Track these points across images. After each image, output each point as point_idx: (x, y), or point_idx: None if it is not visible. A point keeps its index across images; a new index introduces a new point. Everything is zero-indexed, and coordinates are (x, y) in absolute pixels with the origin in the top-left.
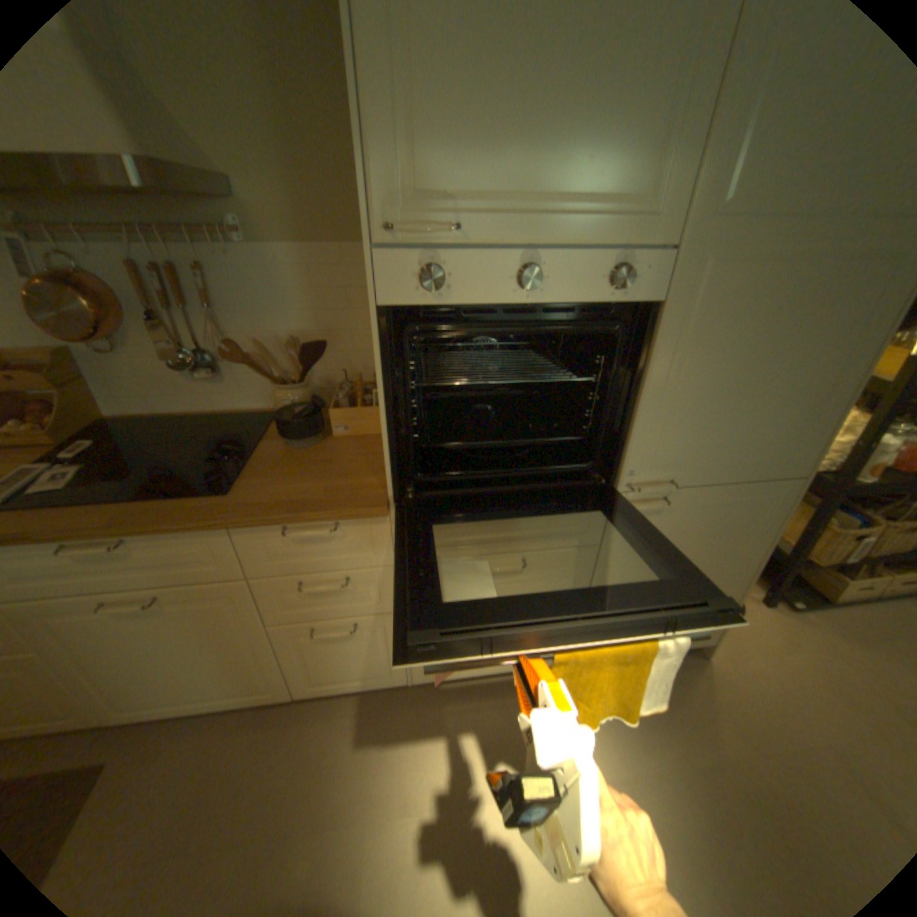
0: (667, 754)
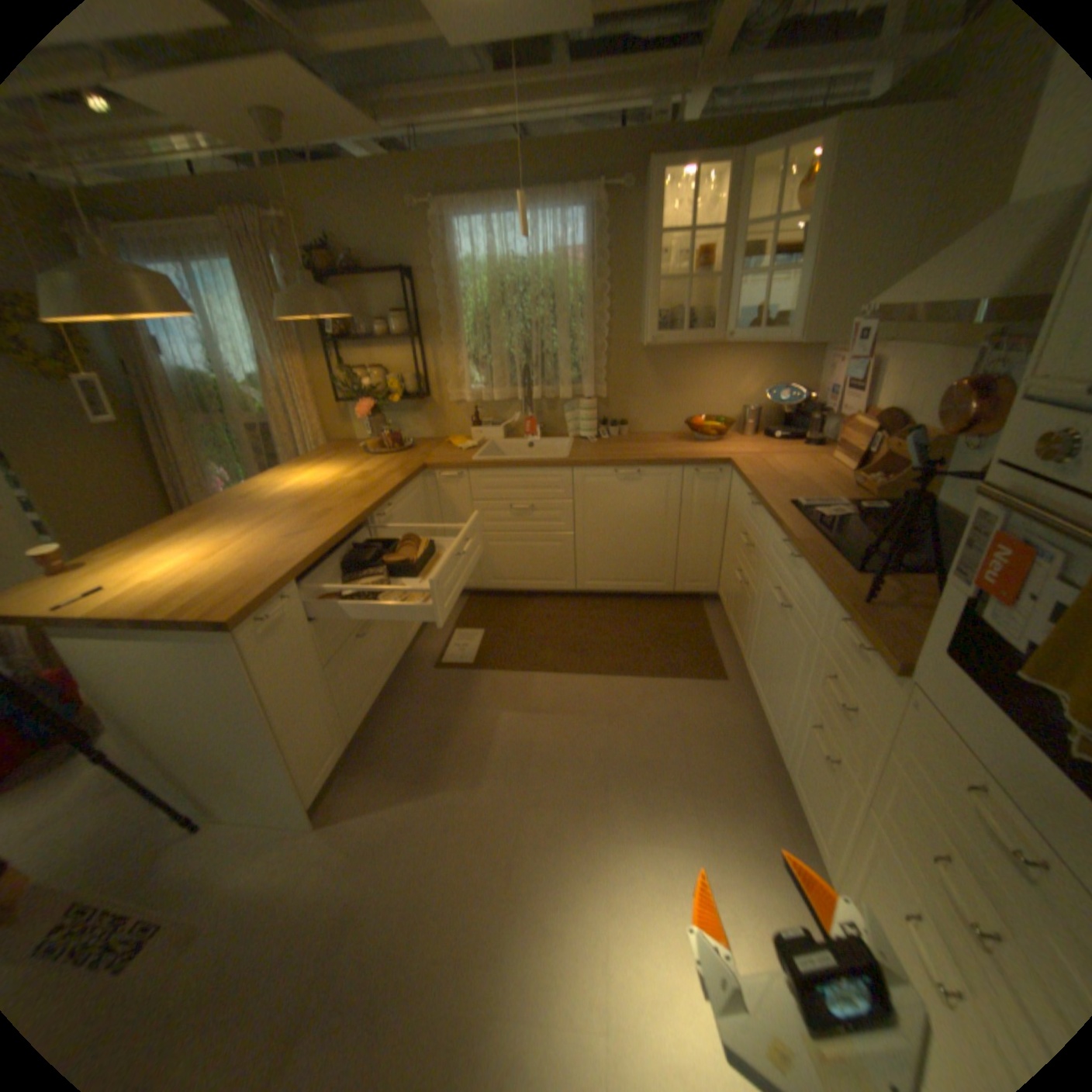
0: None
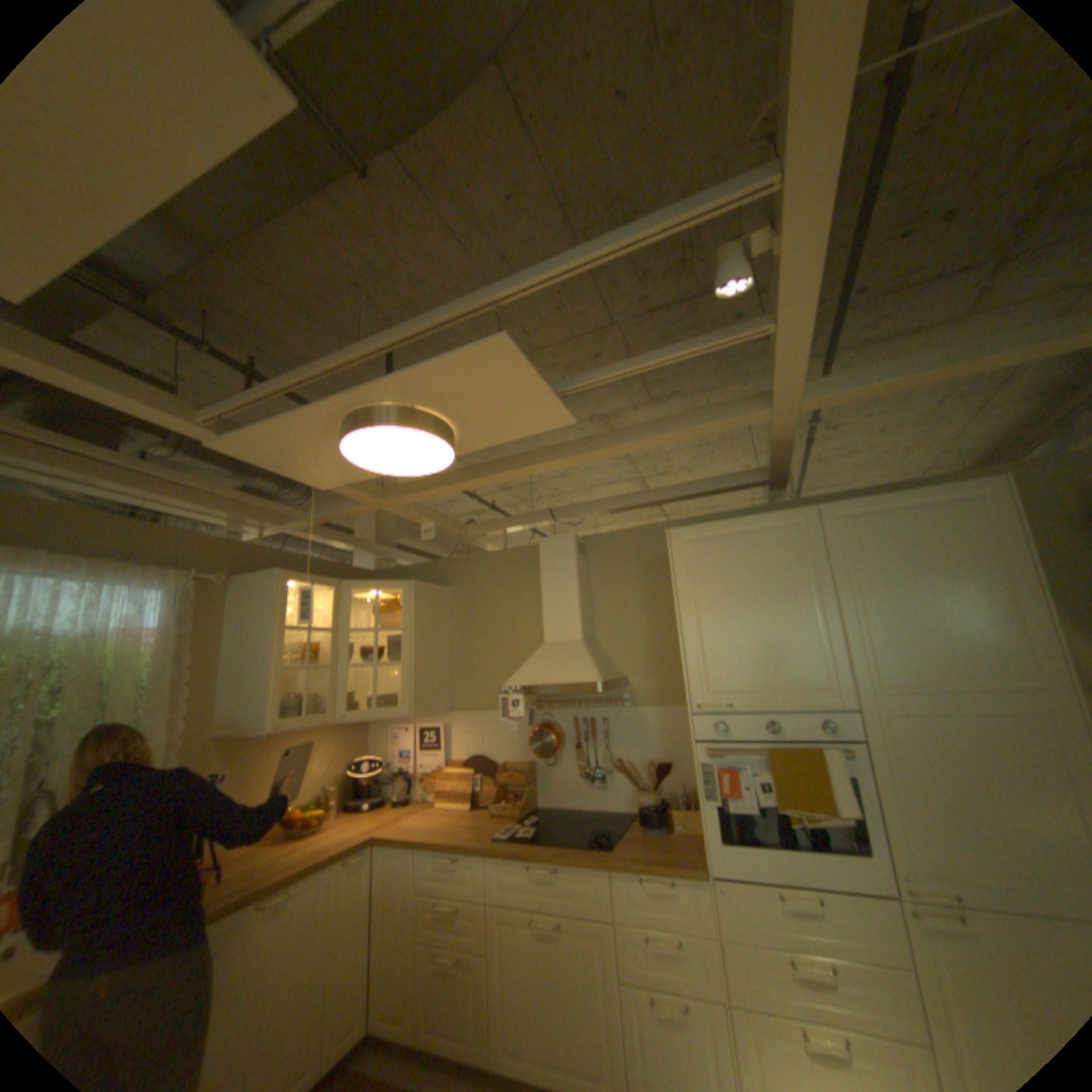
0: None
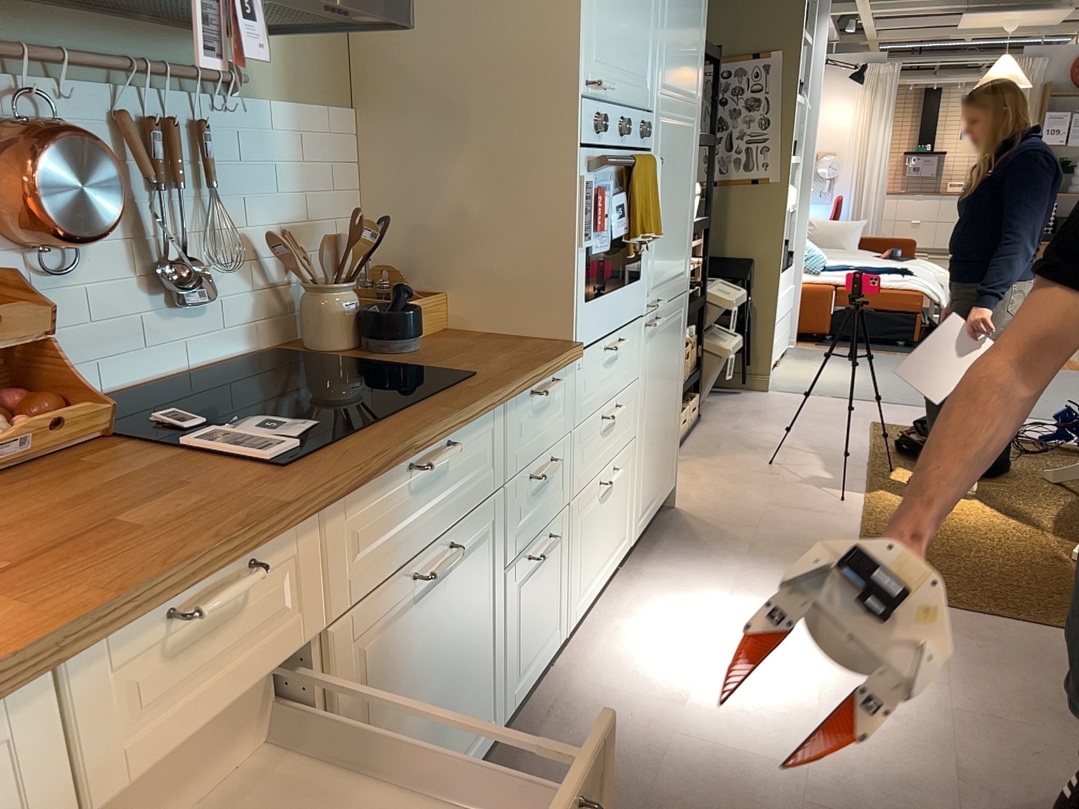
0: (727, 558)
